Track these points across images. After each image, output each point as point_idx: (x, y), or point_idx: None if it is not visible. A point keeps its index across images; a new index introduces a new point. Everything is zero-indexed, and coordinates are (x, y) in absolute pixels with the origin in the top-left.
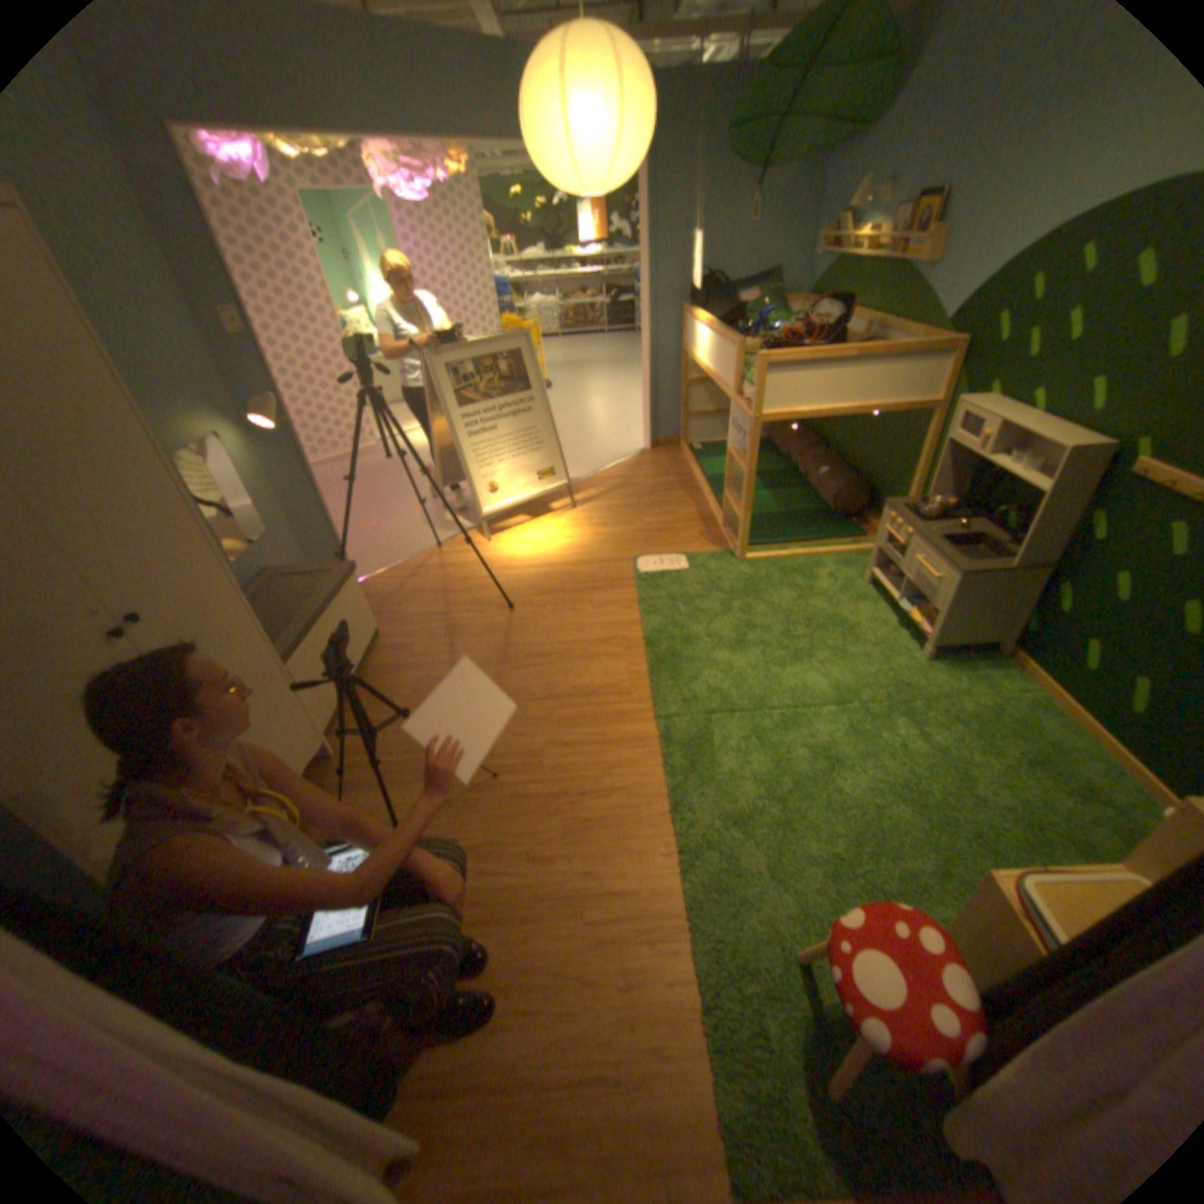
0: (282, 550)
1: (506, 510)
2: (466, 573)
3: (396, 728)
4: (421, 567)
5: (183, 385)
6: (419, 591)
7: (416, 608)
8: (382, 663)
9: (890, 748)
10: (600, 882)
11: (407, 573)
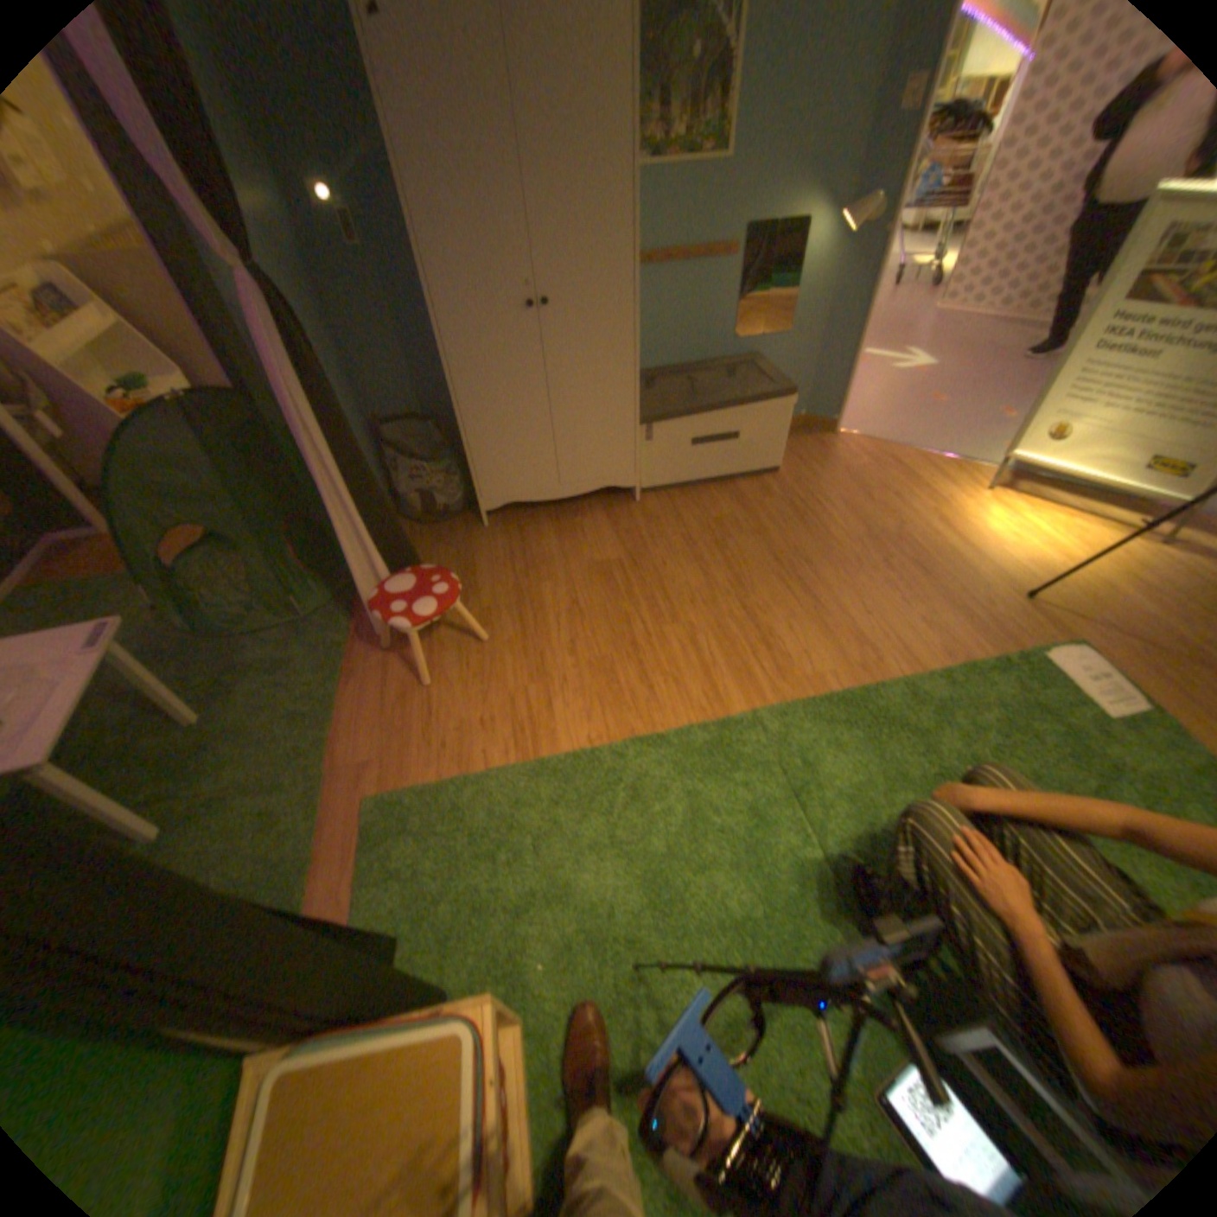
0: (795, 358)
1: (1084, 482)
2: (911, 494)
3: (673, 525)
4: (896, 460)
5: (812, 160)
6: (854, 473)
7: (826, 481)
8: (741, 490)
9: (808, 1045)
10: (558, 694)
11: (877, 455)
